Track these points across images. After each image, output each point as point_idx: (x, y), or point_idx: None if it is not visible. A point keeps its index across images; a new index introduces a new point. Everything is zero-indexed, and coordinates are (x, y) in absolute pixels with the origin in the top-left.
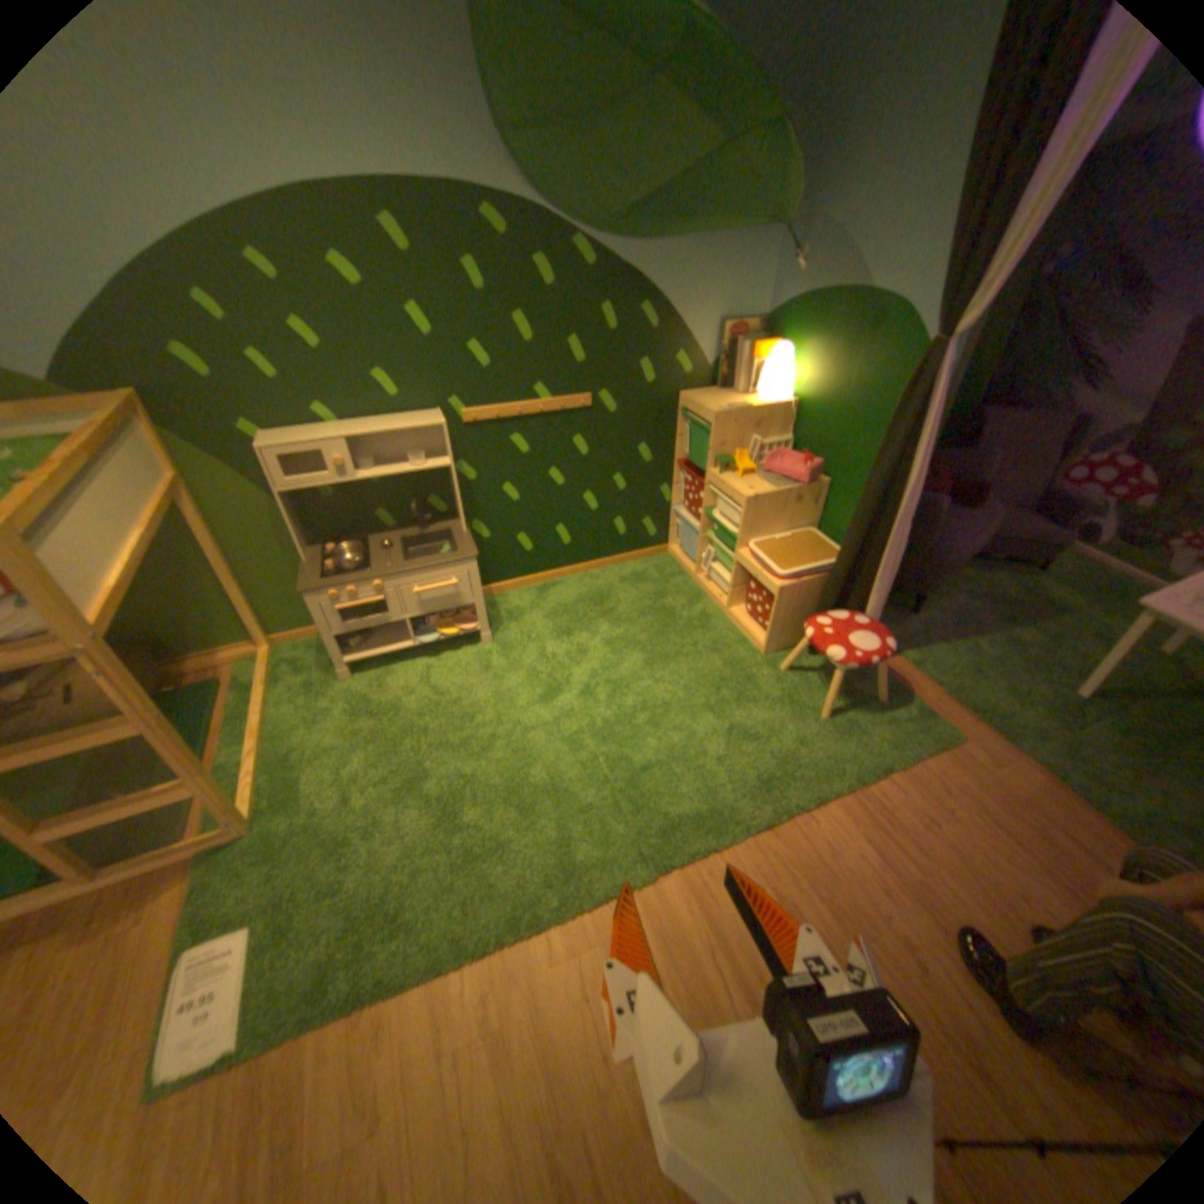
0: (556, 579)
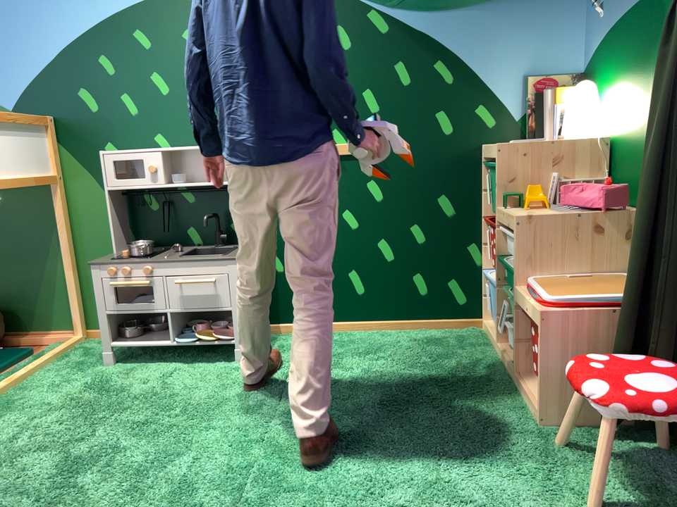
0: (348, 330)
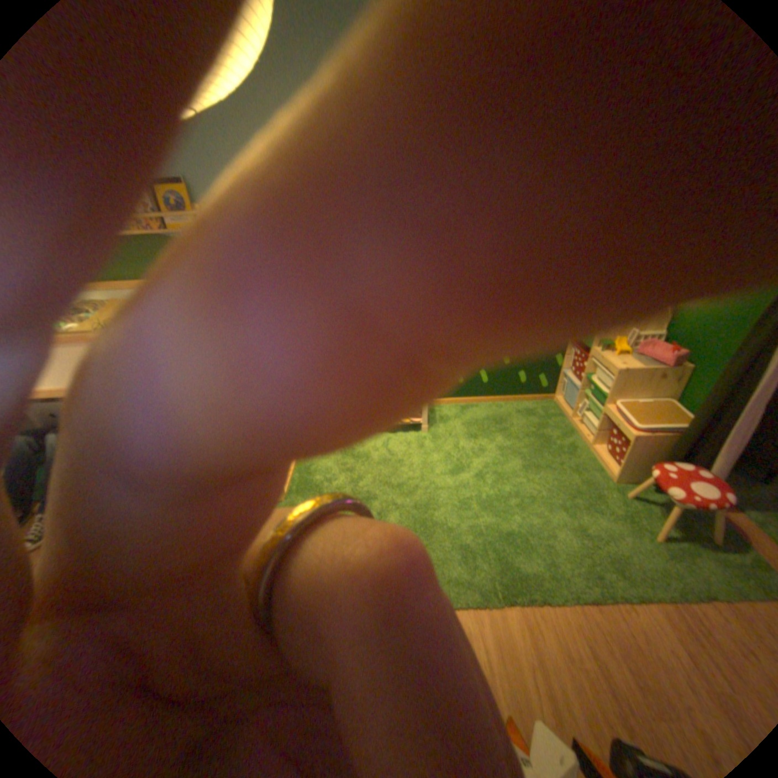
0: (474, 403)
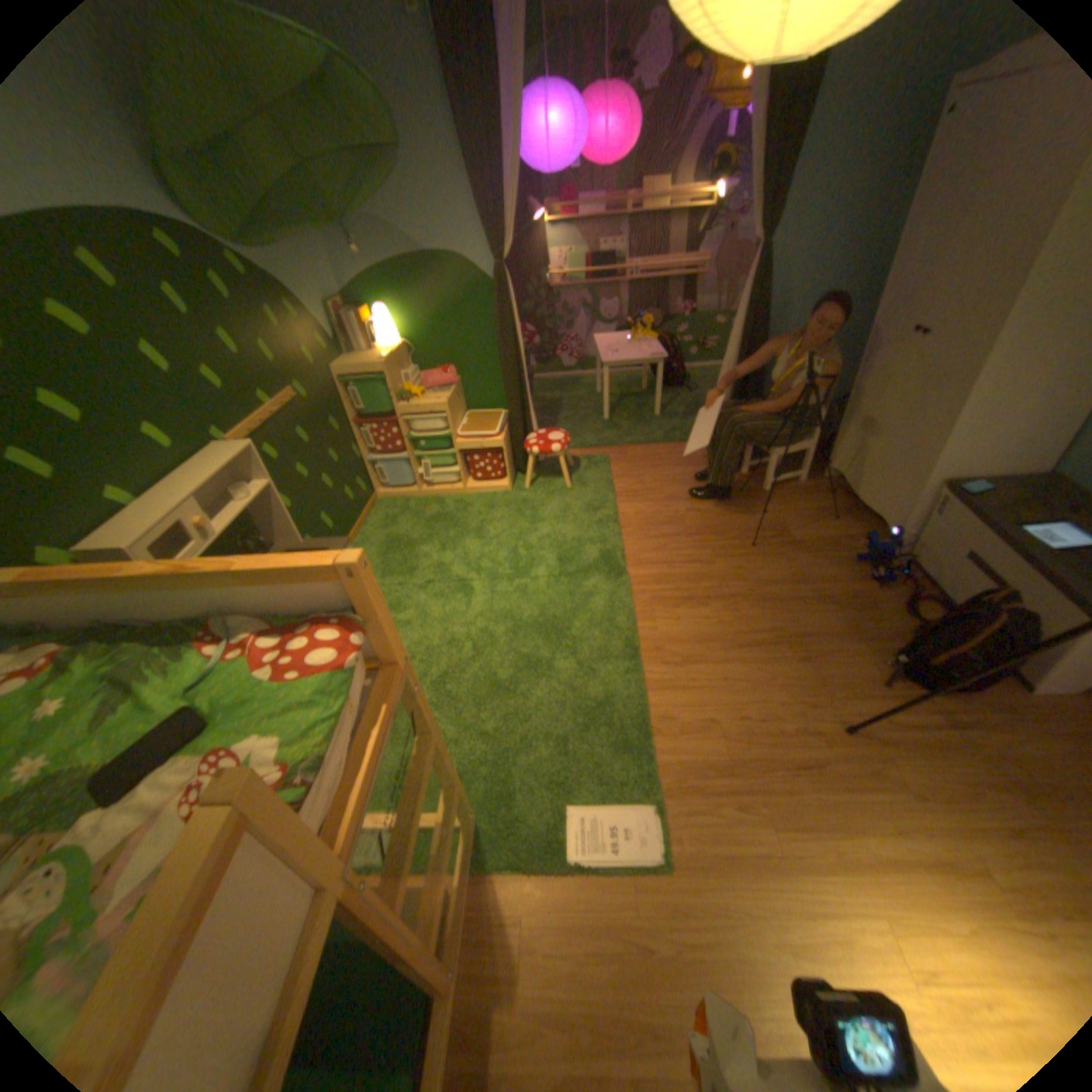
0: None
